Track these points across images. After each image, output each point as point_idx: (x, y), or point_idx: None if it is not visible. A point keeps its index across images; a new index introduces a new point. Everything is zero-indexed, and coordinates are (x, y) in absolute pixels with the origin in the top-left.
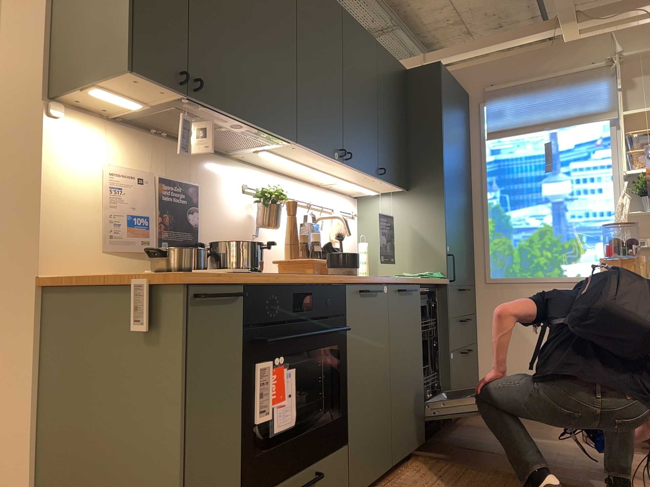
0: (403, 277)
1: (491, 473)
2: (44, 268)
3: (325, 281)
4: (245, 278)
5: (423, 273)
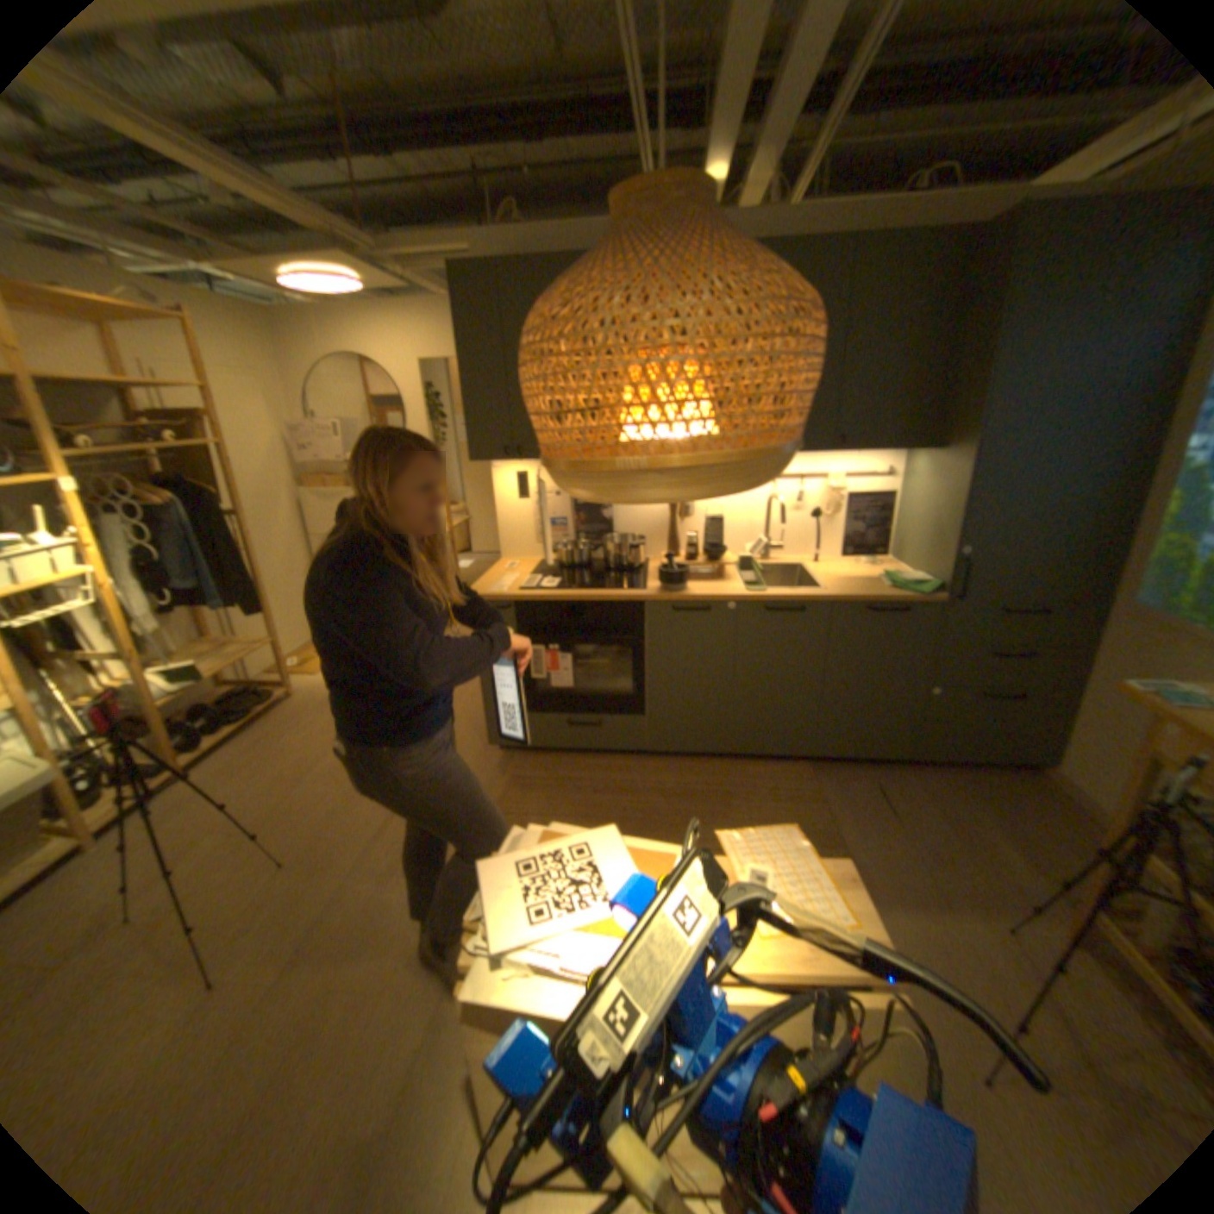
0: (882, 577)
1: (822, 821)
2: (503, 556)
3: (613, 599)
4: (510, 600)
5: (922, 578)
